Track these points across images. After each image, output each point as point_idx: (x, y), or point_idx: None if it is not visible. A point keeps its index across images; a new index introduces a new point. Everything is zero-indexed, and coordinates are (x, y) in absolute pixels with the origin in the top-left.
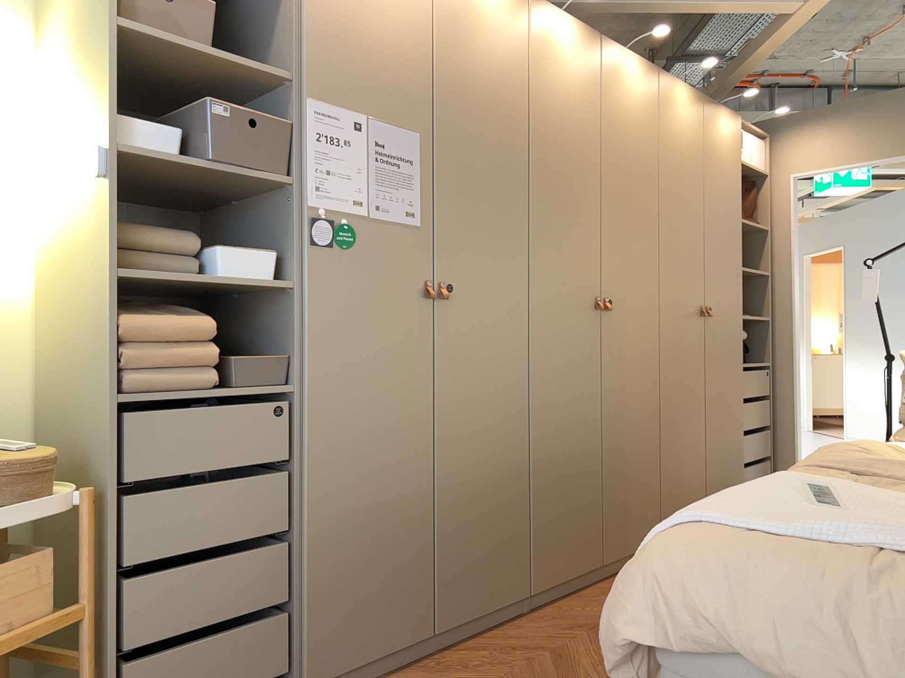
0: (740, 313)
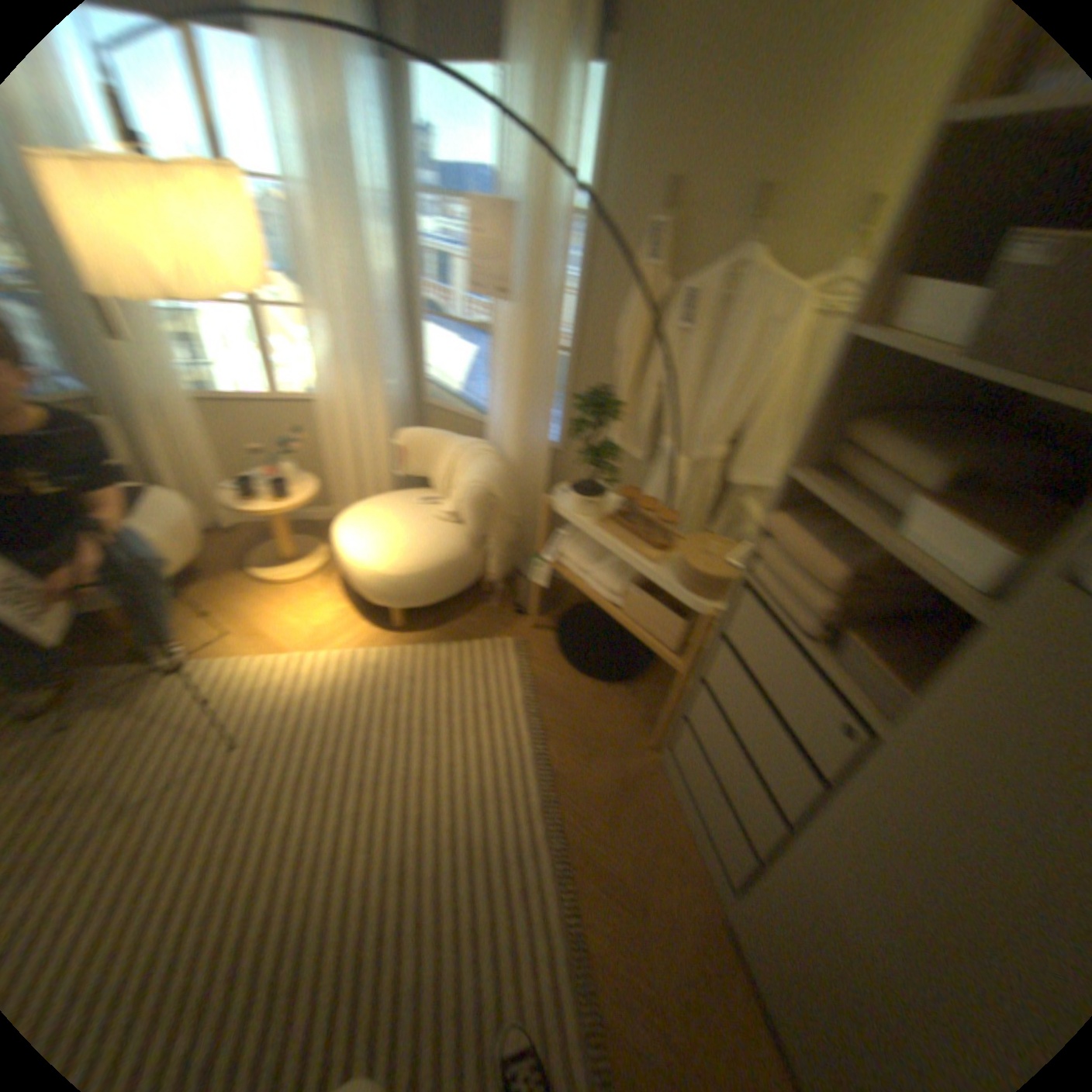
0: None
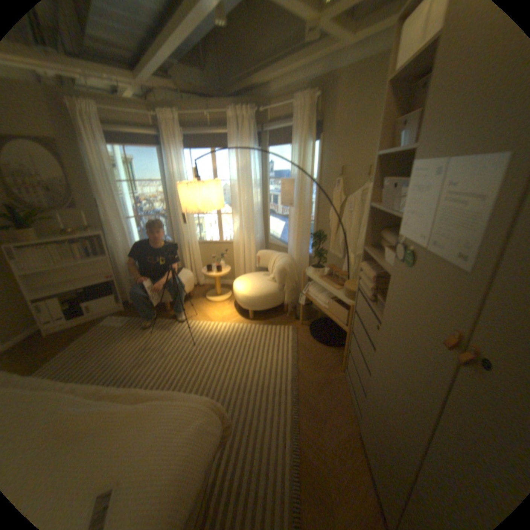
0: None
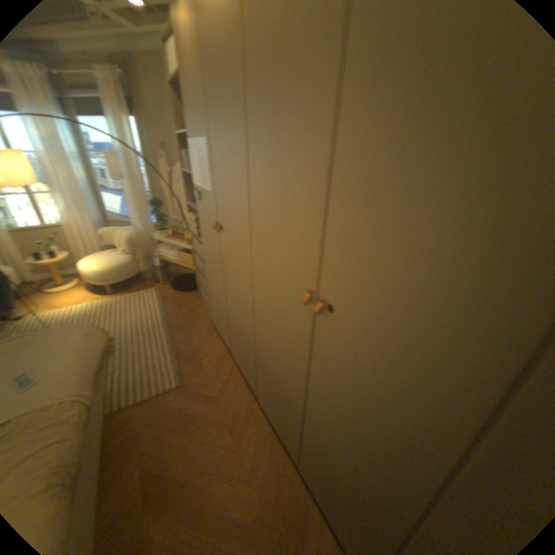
0: None
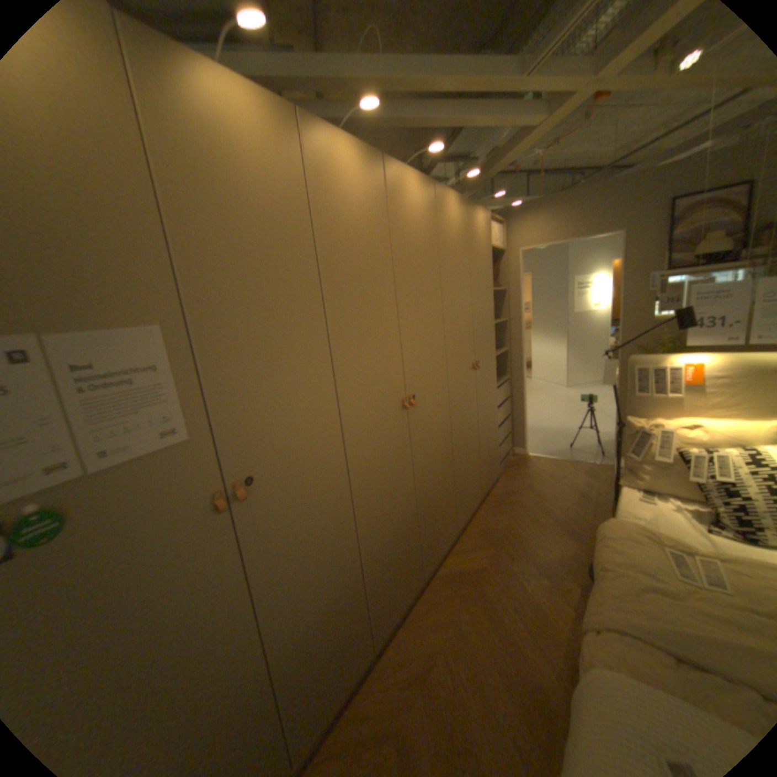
0: (491, 350)
